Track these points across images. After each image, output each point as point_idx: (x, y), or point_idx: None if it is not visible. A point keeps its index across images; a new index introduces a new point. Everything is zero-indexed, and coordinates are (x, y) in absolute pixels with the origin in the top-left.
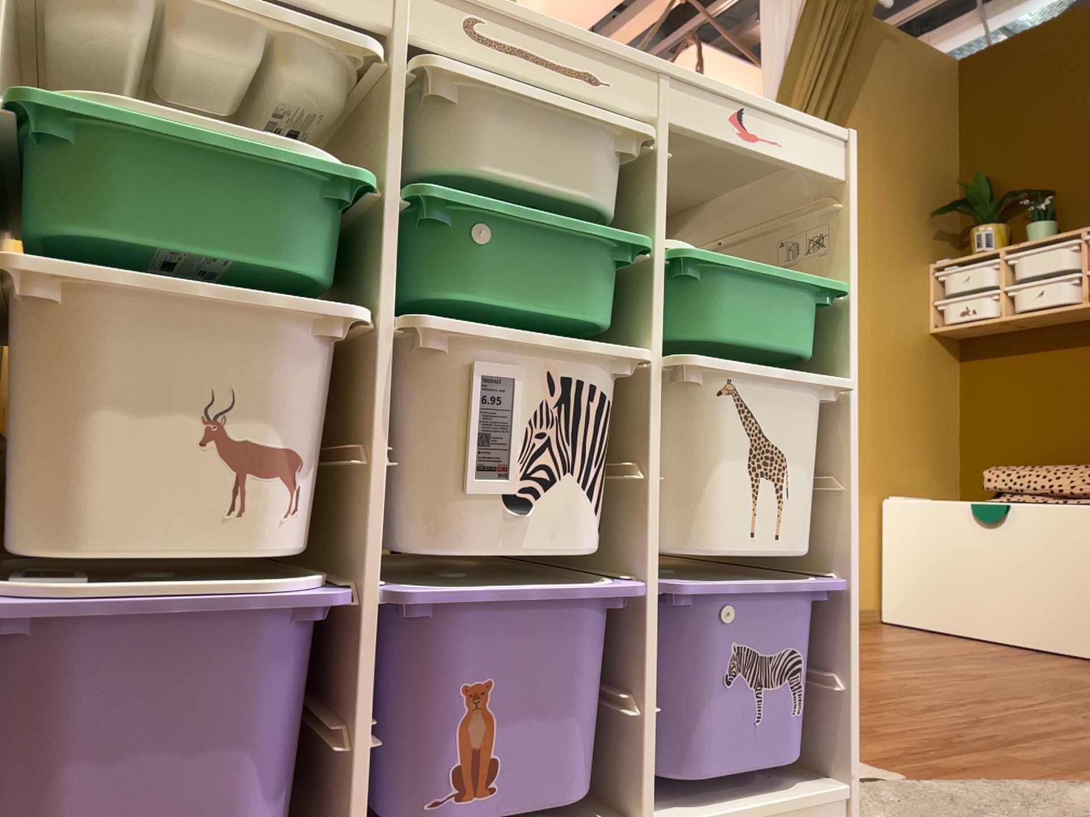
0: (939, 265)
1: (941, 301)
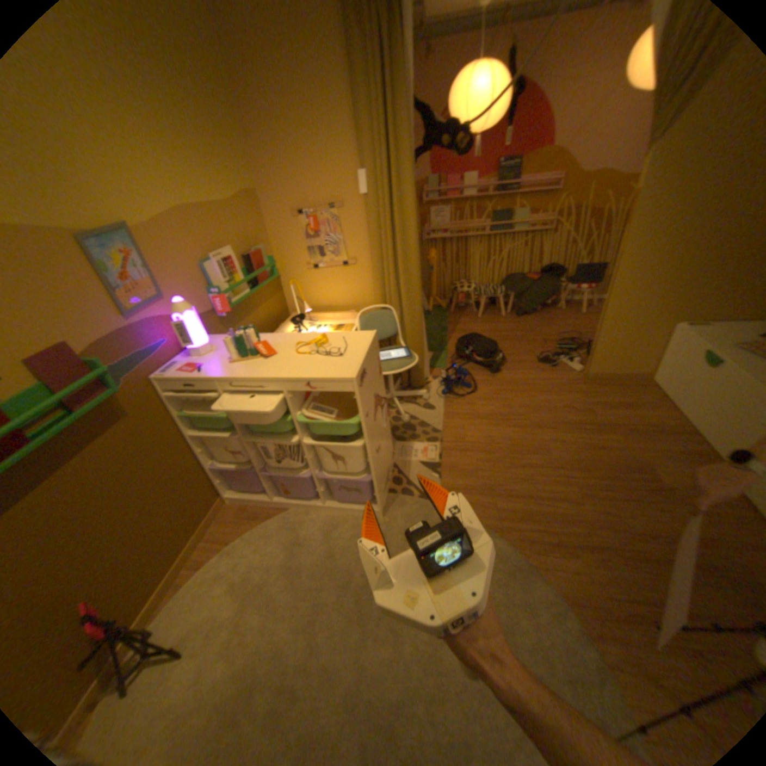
0: None
1: None
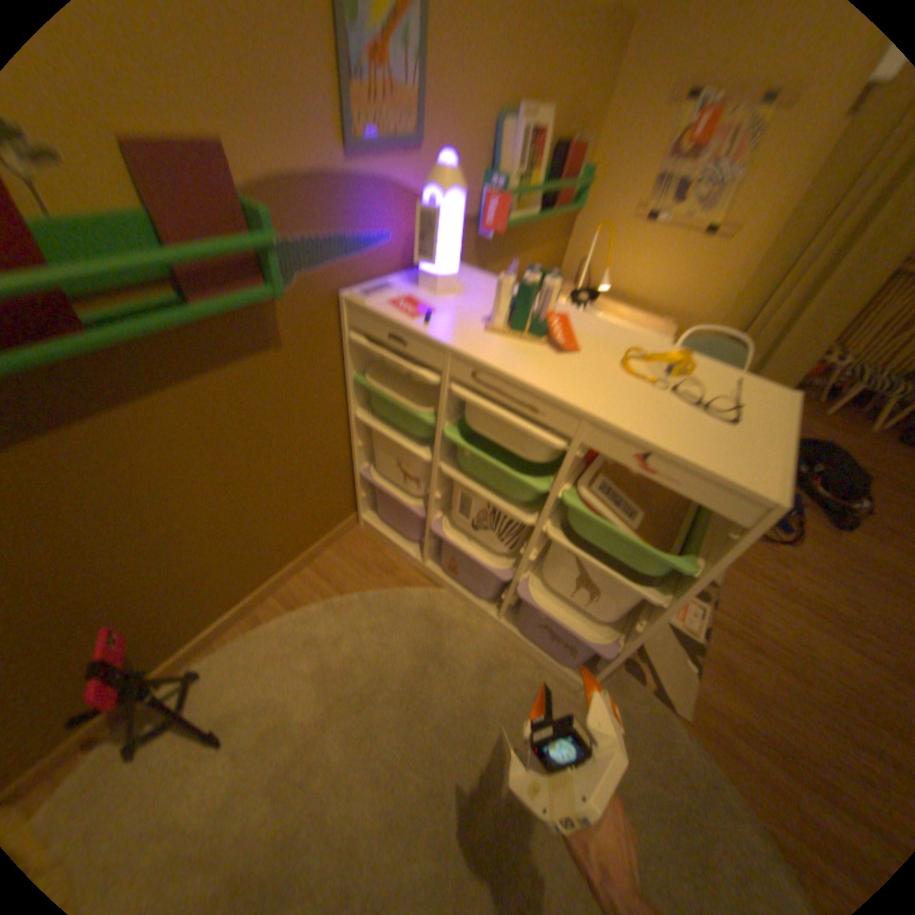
0: None
1: None
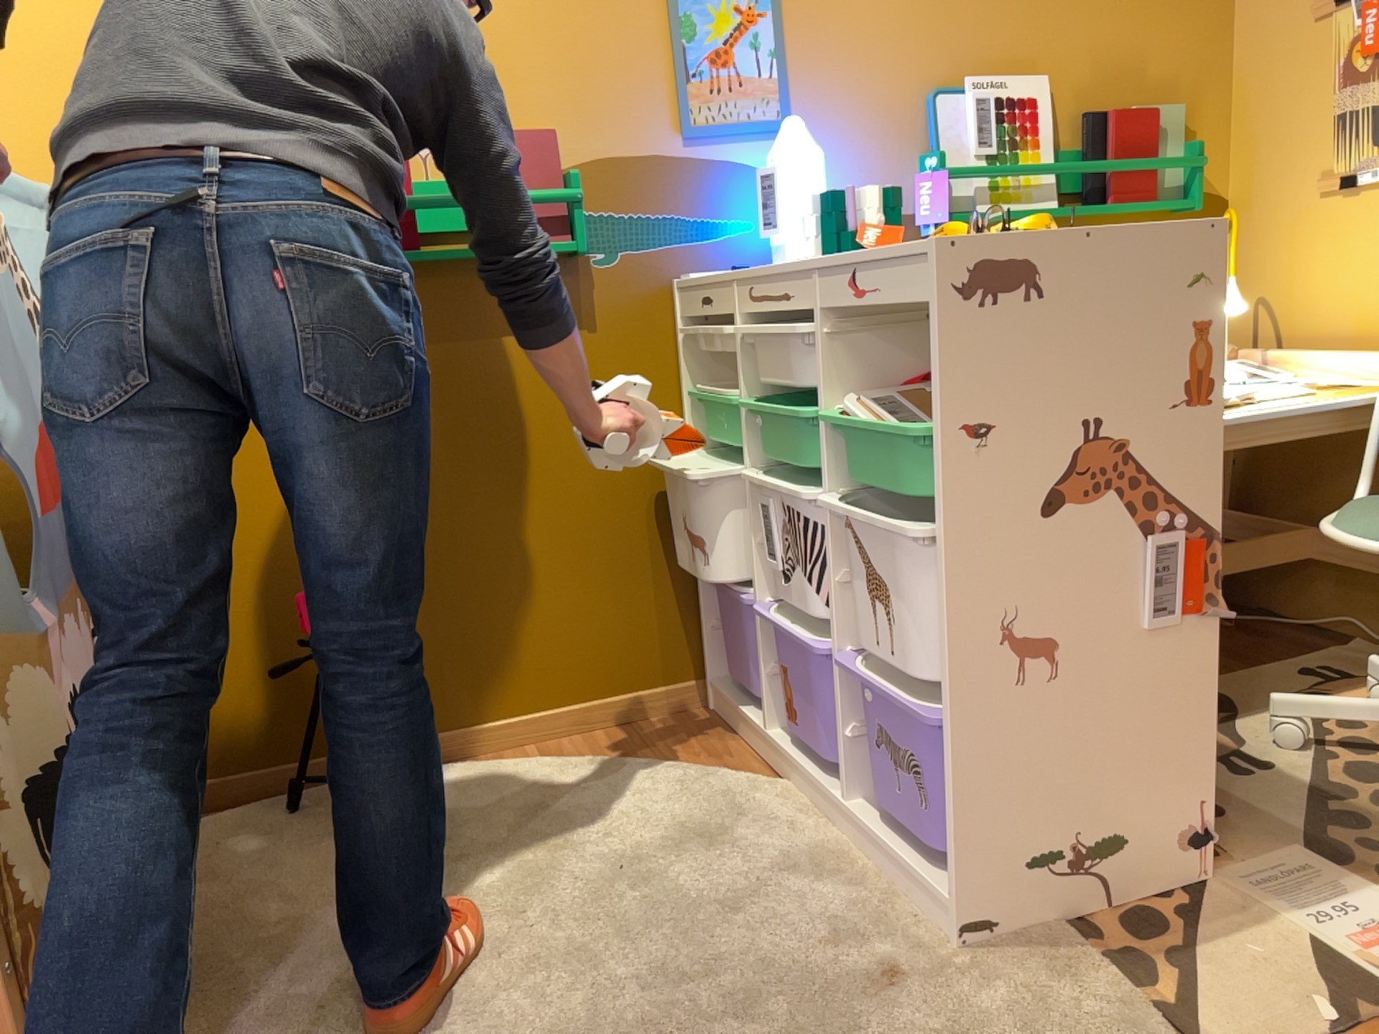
0: None
1: None
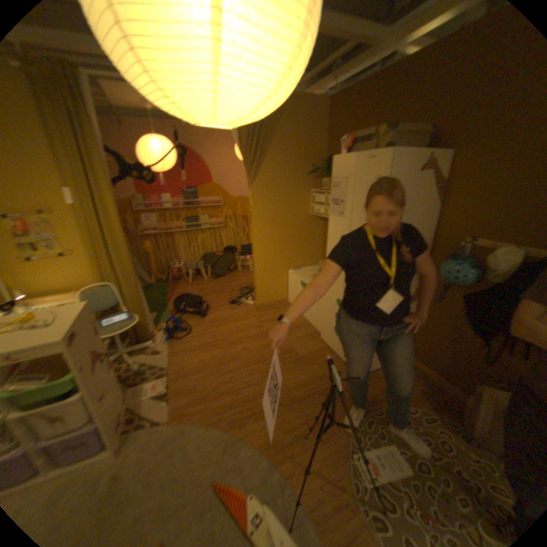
0: (314, 191)
1: (314, 205)
